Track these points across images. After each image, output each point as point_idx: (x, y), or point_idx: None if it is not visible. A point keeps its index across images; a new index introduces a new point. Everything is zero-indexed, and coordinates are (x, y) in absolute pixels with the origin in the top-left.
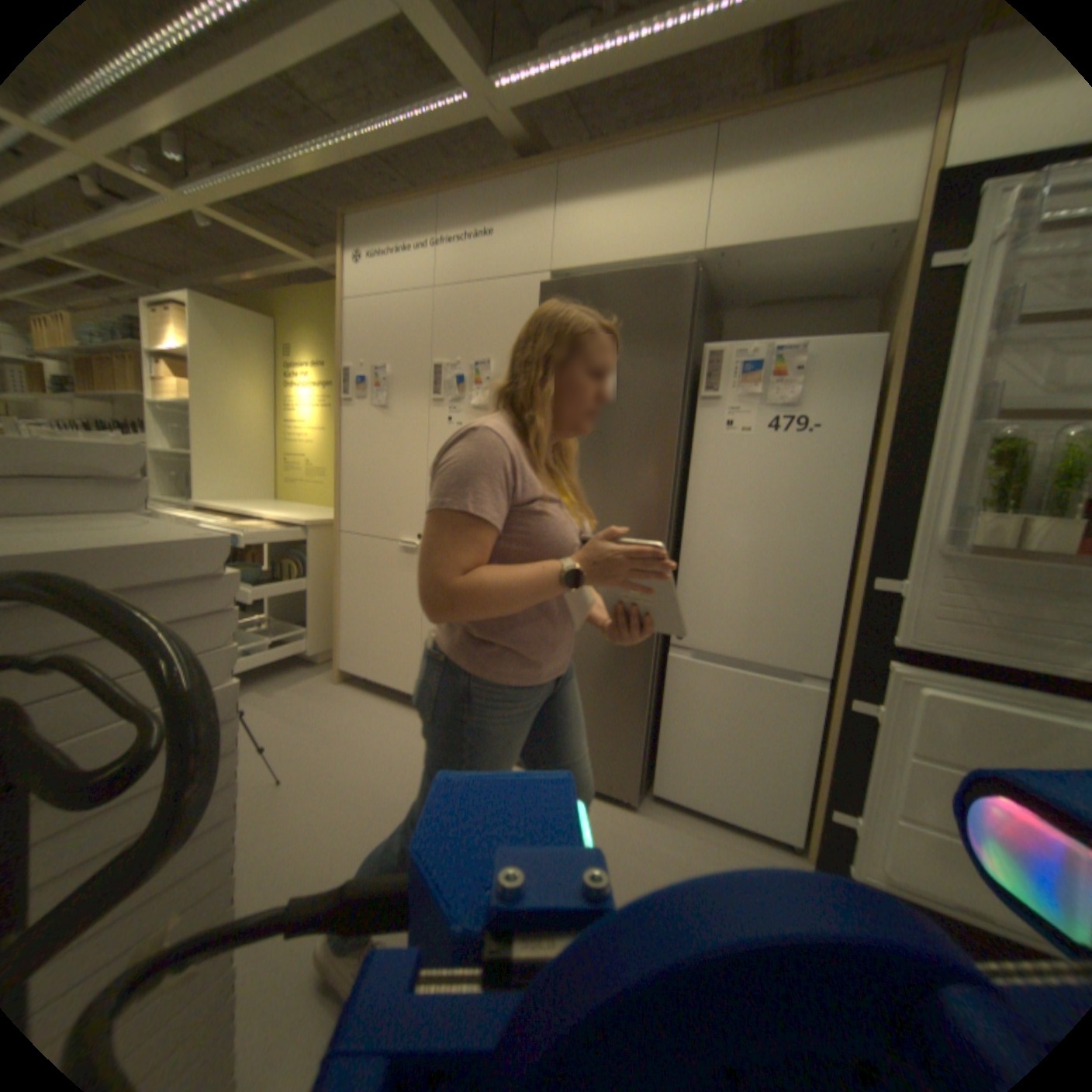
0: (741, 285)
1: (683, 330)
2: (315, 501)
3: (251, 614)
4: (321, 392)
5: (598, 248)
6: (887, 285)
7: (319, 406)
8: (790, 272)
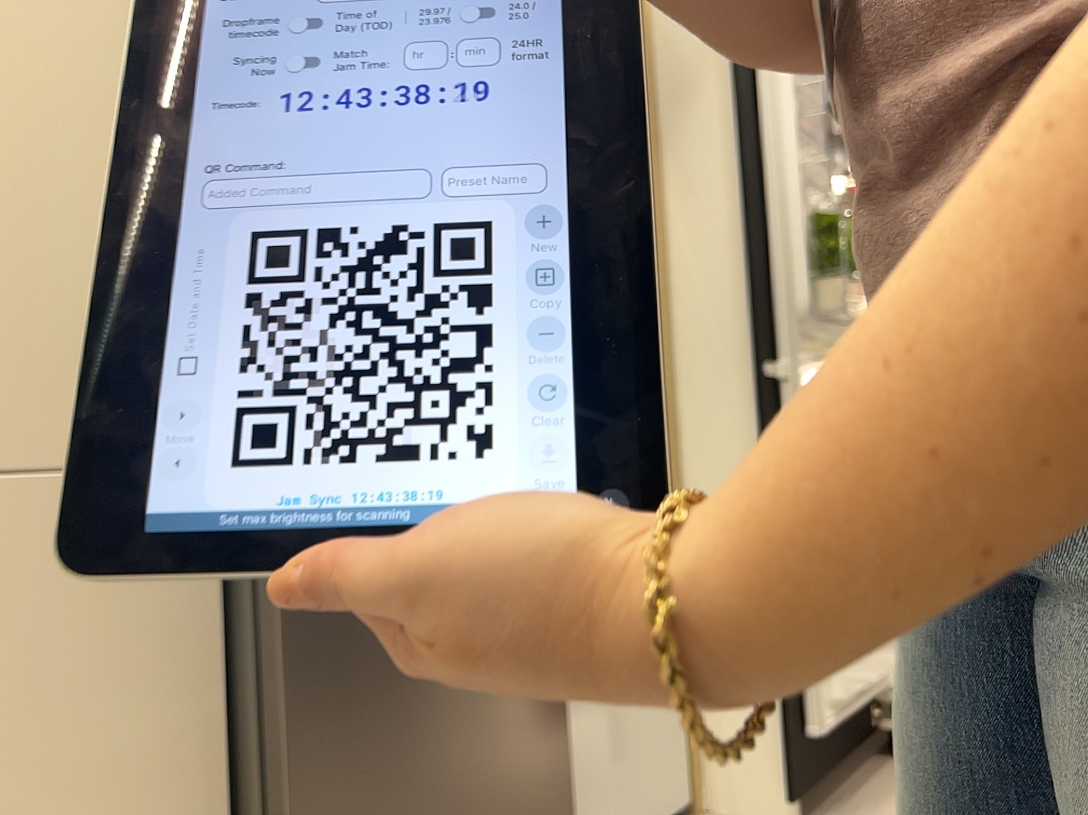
0: None
1: None
2: None
3: None
4: None
5: None
6: None
7: None
8: None
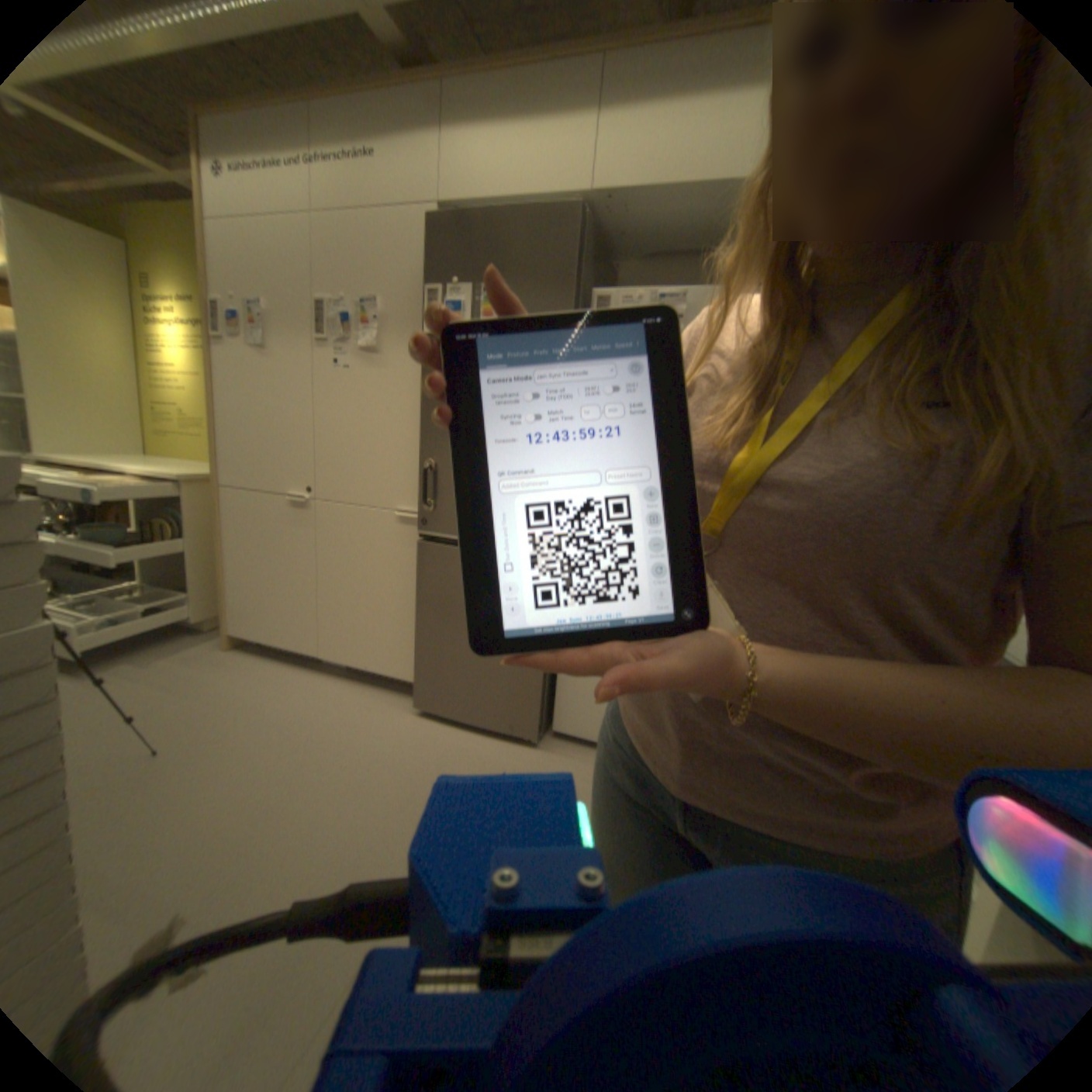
0: (631, 232)
1: (570, 272)
2: (193, 456)
3: (120, 581)
4: (191, 331)
5: (487, 179)
6: None
7: (189, 348)
8: (675, 222)
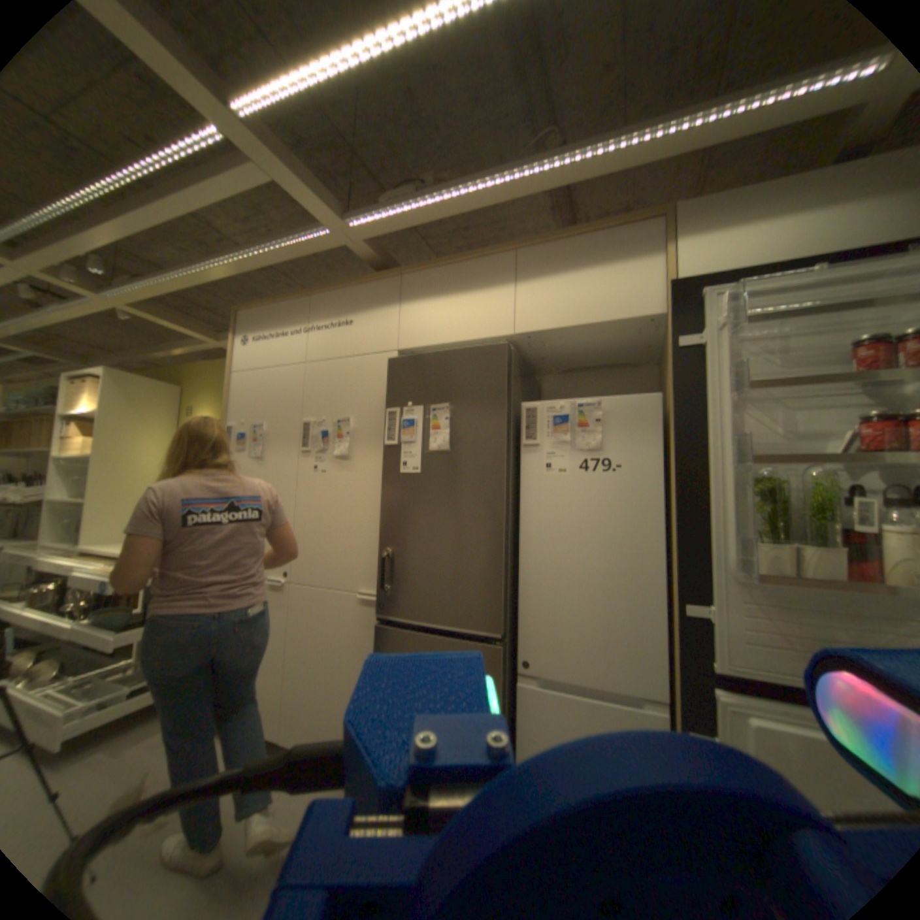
0: (549, 357)
1: (502, 392)
2: None
3: (120, 659)
4: None
5: (434, 332)
6: (659, 355)
7: None
8: (583, 348)
